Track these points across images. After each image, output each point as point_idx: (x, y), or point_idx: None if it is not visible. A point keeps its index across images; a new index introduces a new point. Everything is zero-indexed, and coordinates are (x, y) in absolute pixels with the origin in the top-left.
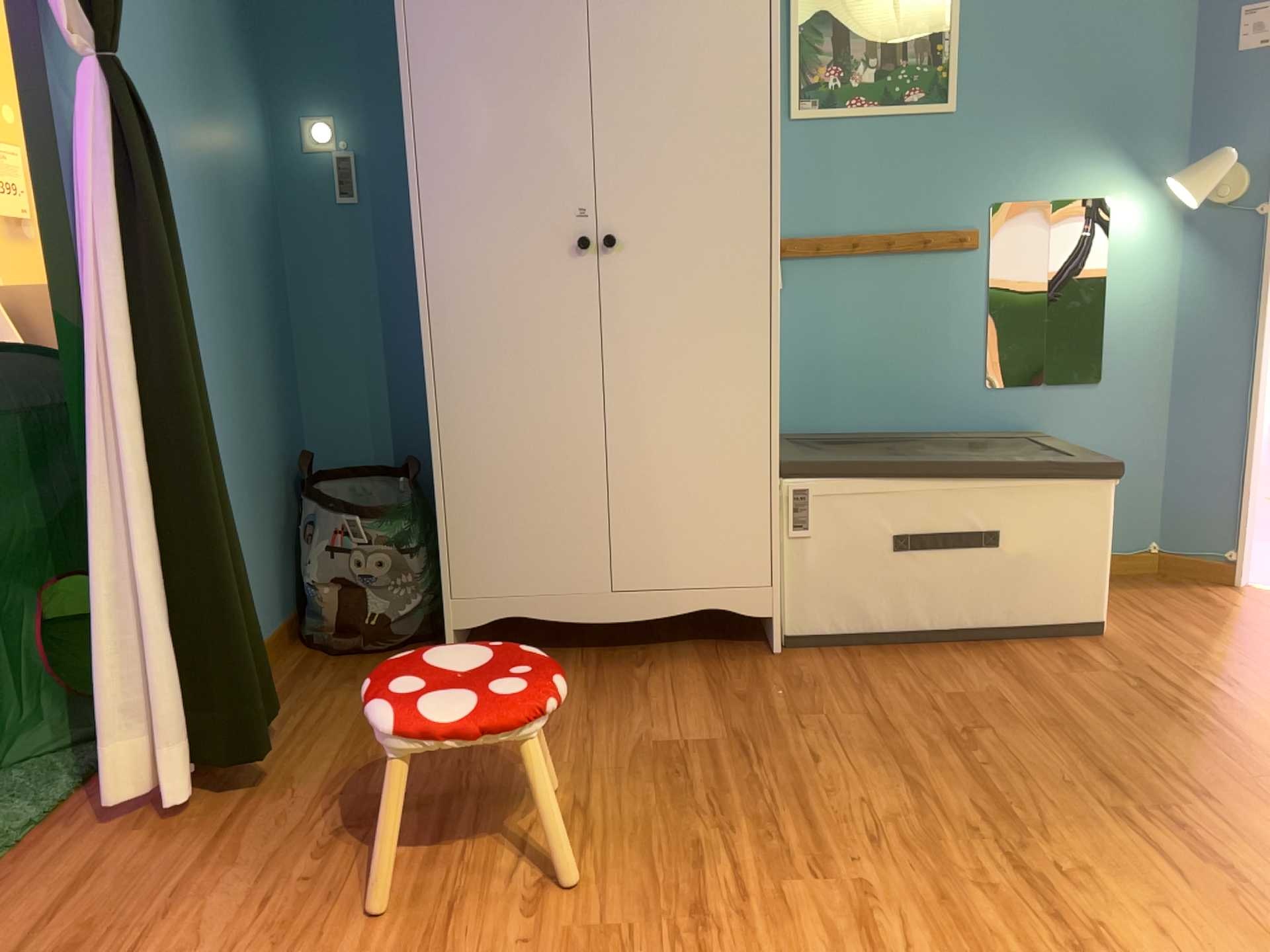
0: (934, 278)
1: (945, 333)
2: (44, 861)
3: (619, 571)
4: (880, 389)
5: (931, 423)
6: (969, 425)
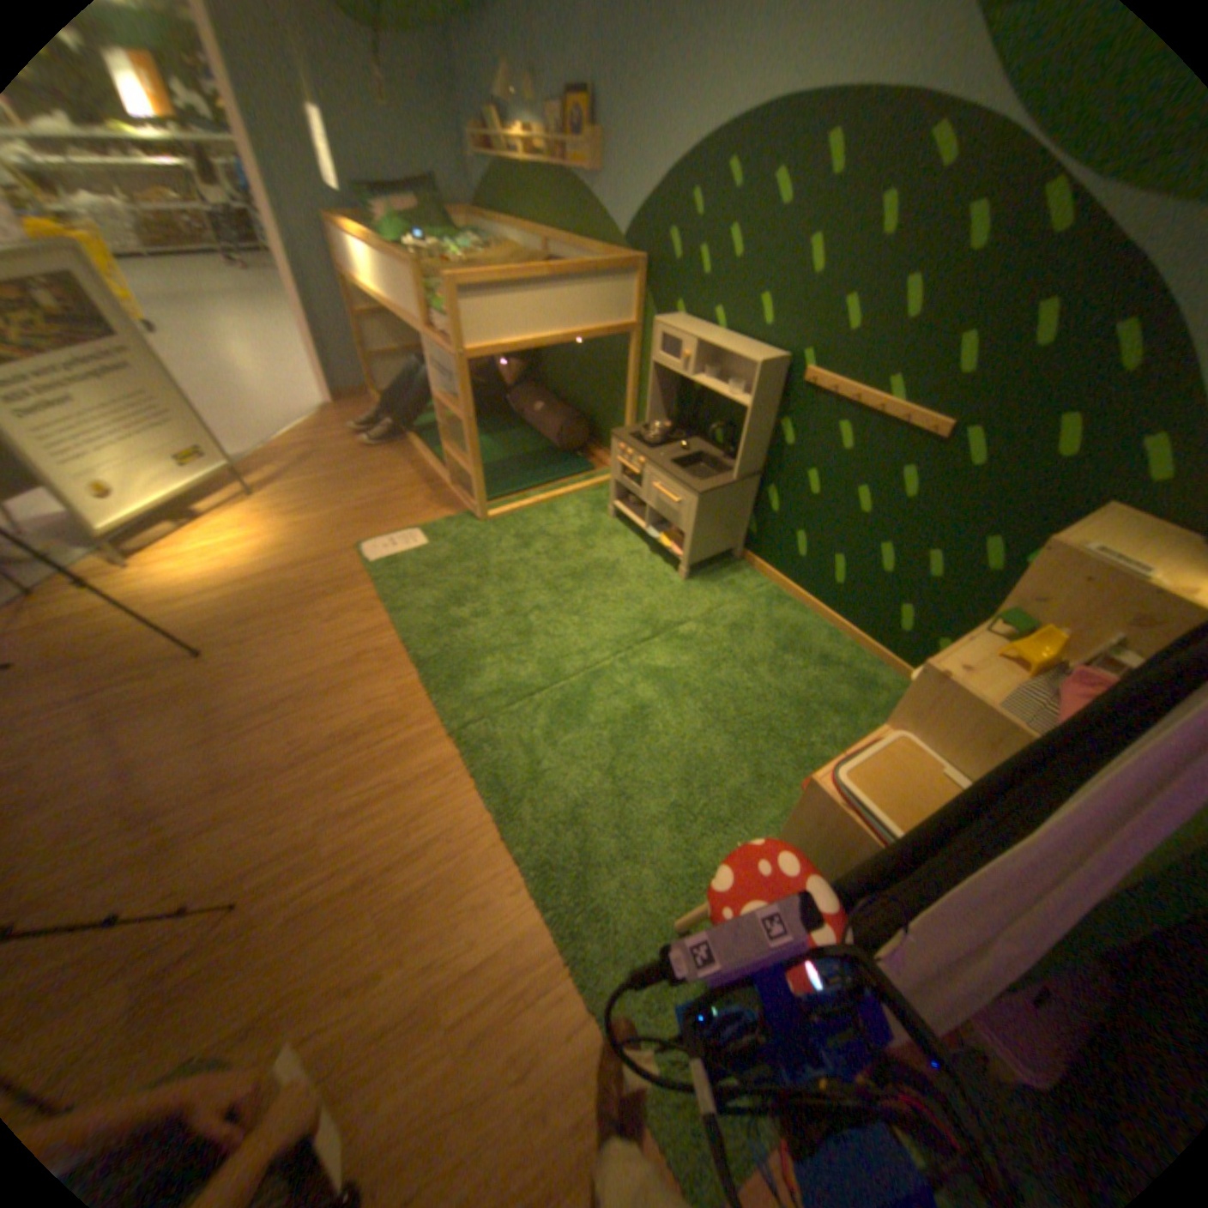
0: None
1: None
2: None
3: None
4: None
5: None
6: None
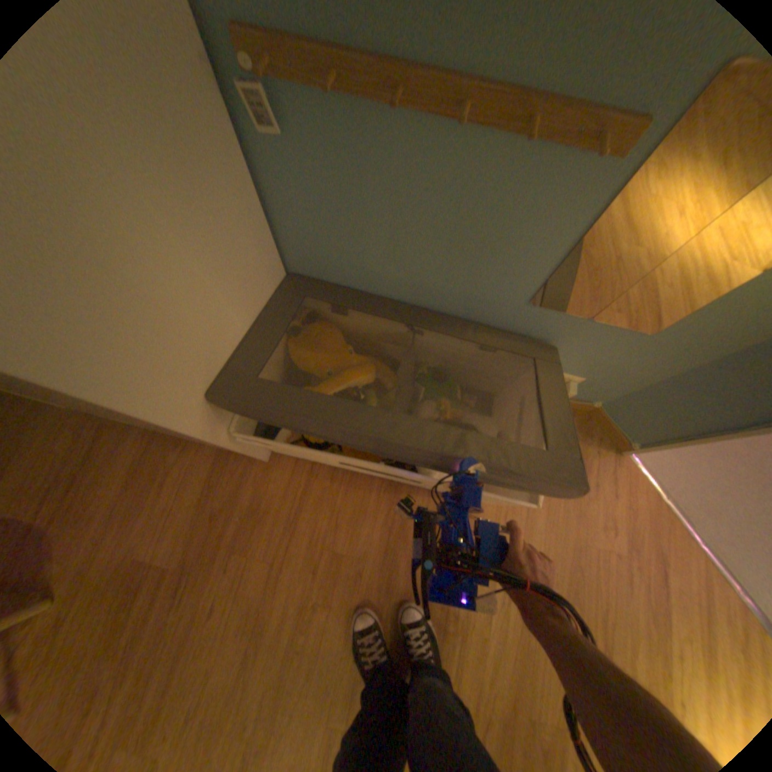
0: (530, 178)
1: (512, 248)
2: None
3: None
4: (418, 274)
5: (462, 309)
6: (498, 323)
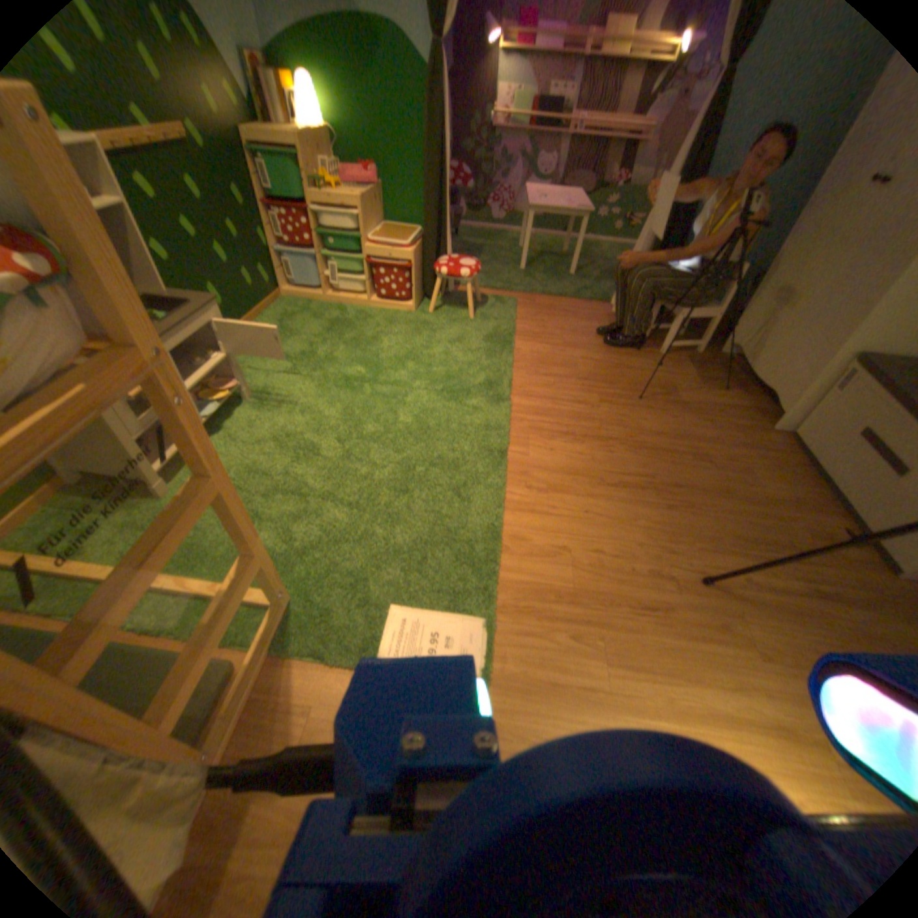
0: None
1: None
2: (591, 307)
3: (772, 360)
4: None
5: None
6: None
